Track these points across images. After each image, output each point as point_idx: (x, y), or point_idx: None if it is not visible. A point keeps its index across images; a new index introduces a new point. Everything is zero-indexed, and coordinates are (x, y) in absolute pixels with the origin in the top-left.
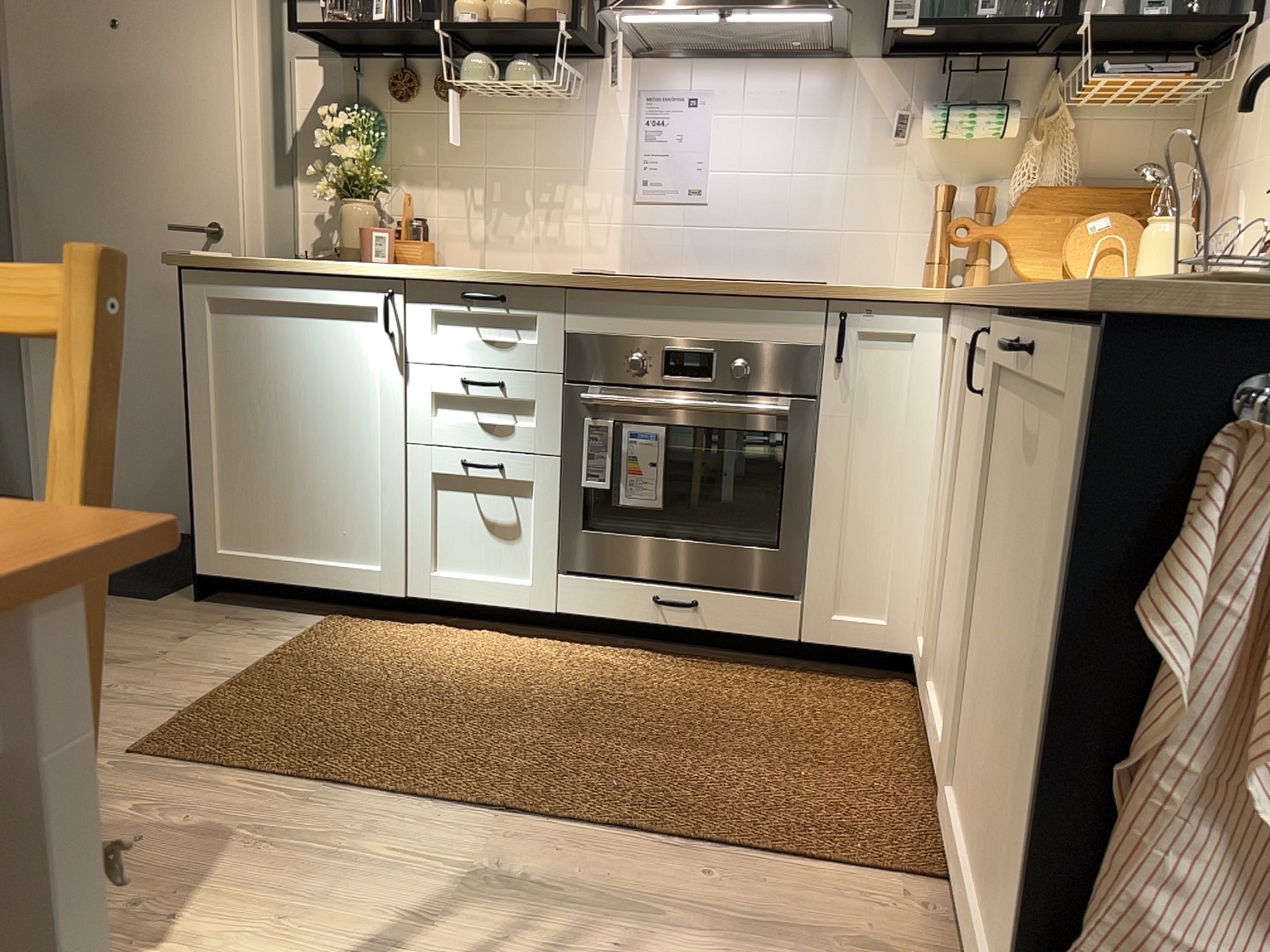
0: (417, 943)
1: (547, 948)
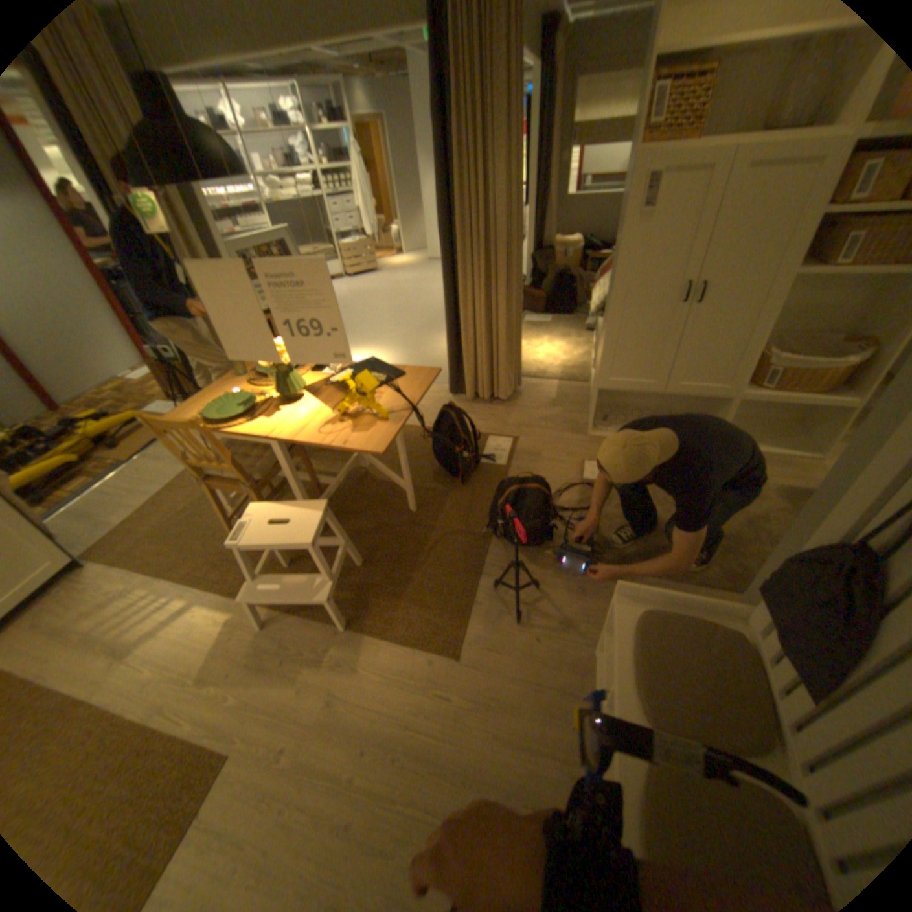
0: (156, 625)
1: (122, 624)
